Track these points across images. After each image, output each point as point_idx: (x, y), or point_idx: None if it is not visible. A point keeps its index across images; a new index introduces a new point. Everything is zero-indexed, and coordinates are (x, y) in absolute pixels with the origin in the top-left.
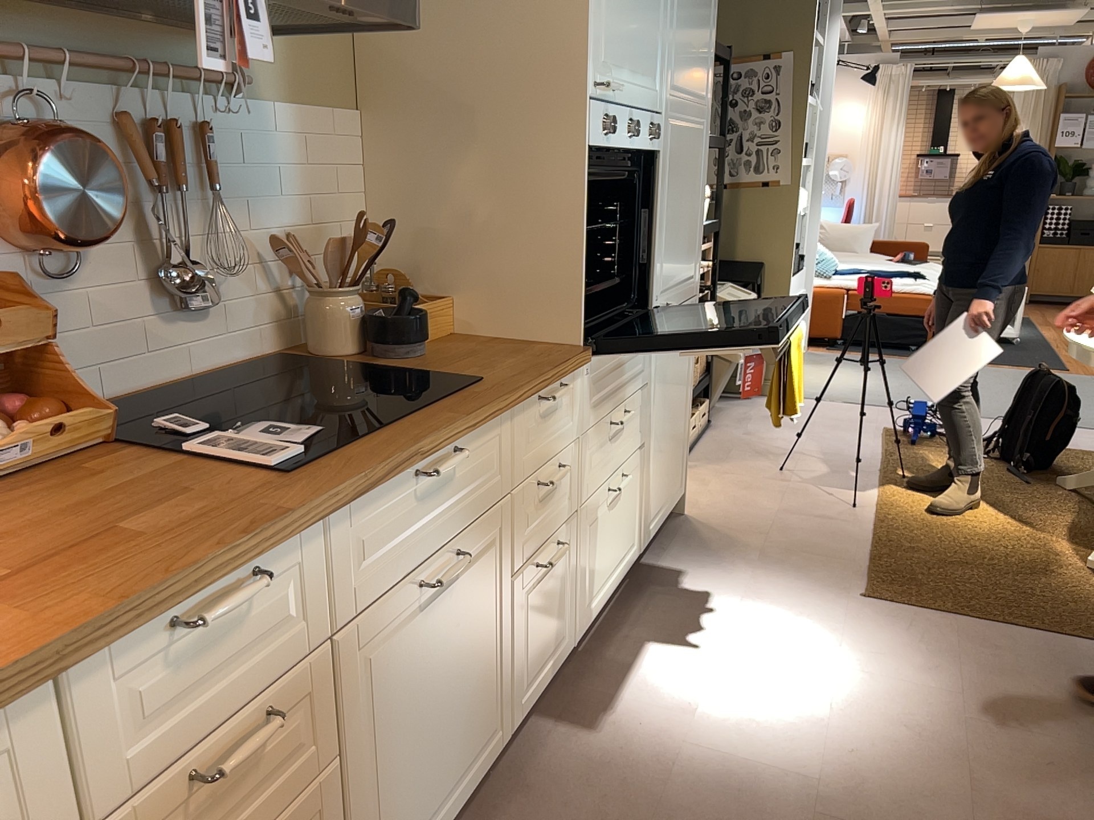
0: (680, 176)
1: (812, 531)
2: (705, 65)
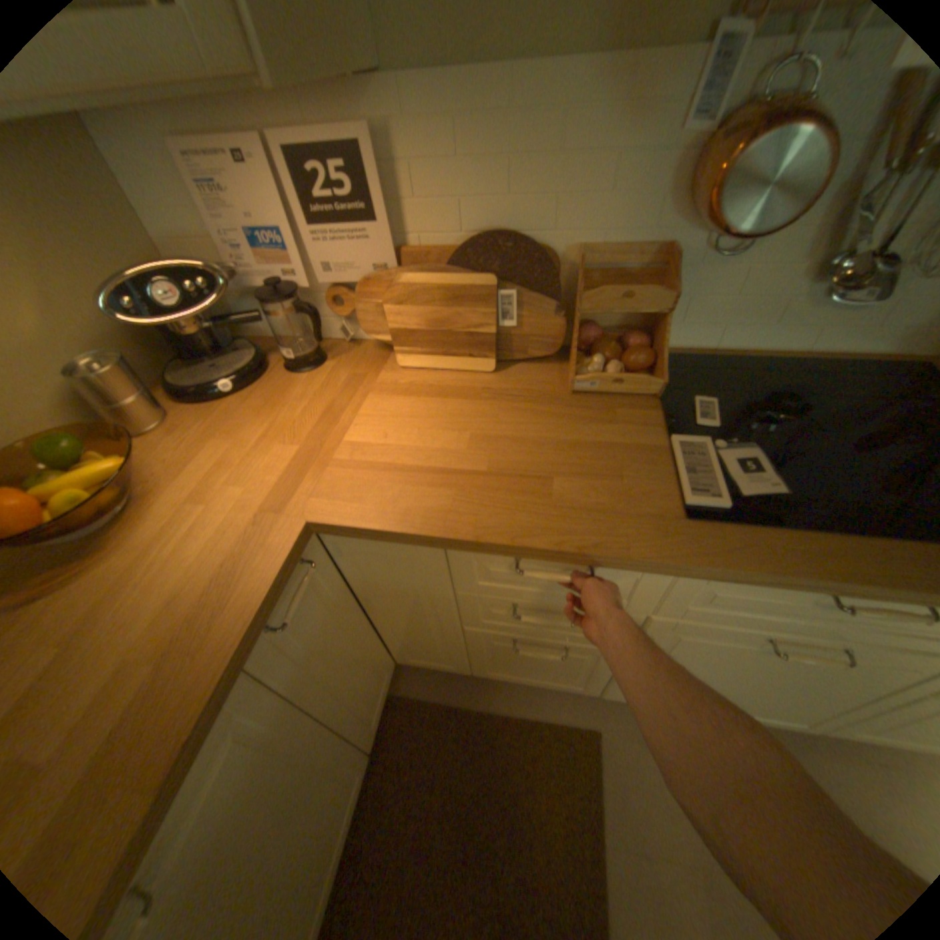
0: None
1: None
2: None
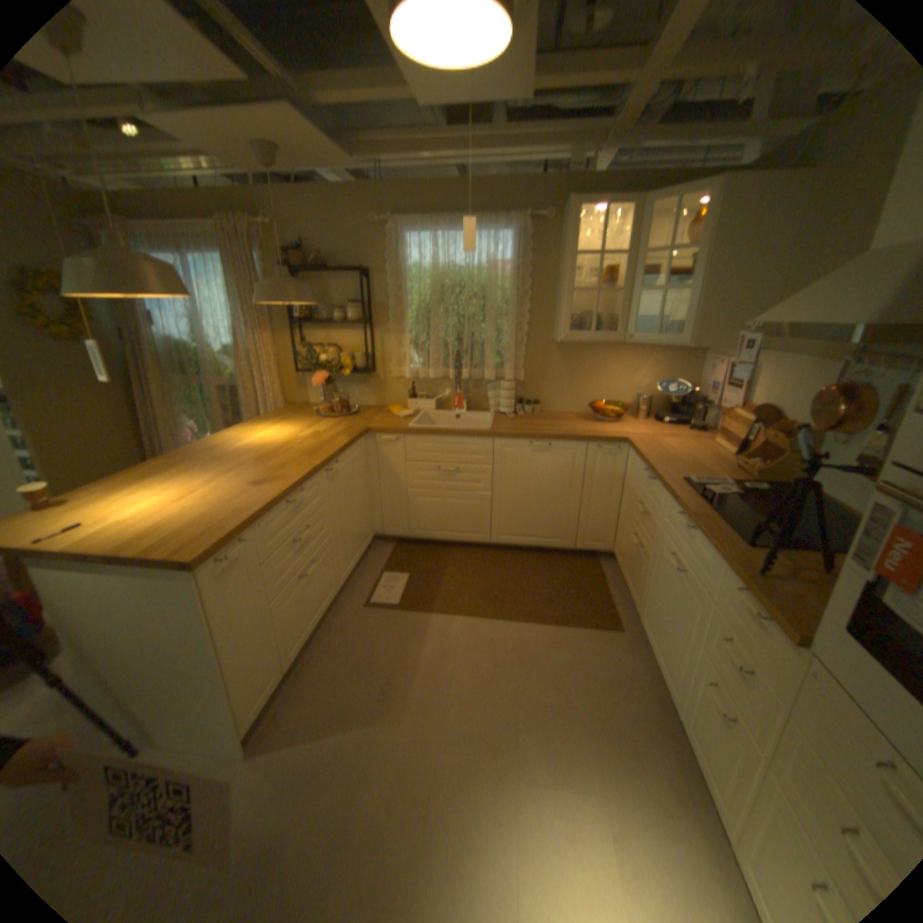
0: None
1: None
2: None
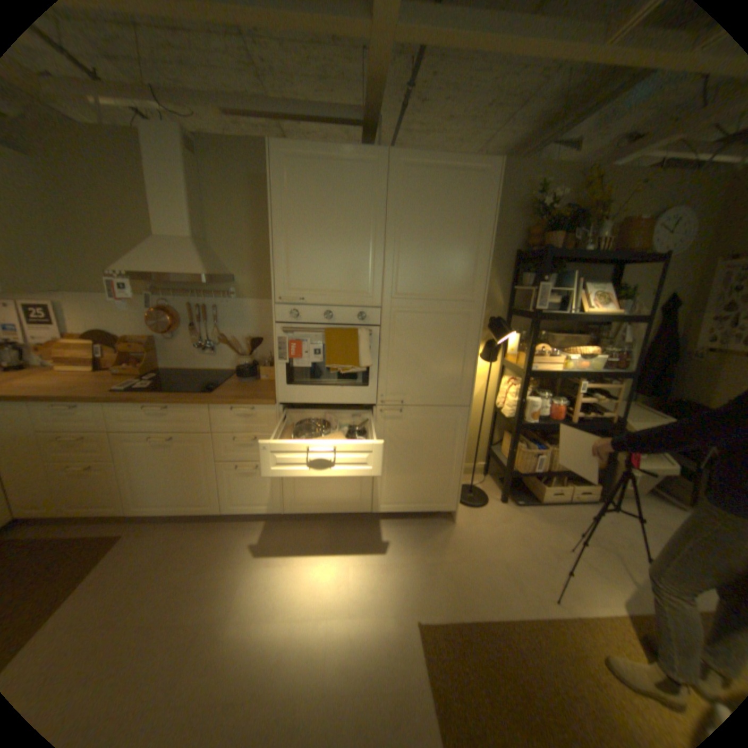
0: (415, 338)
1: (490, 585)
2: (460, 278)
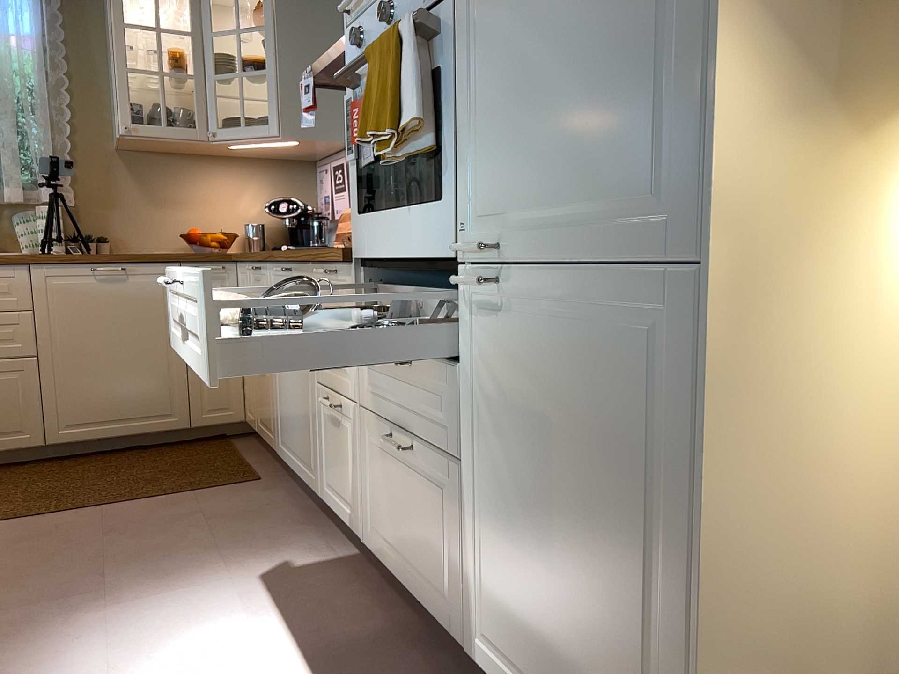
0: None
1: None
2: None
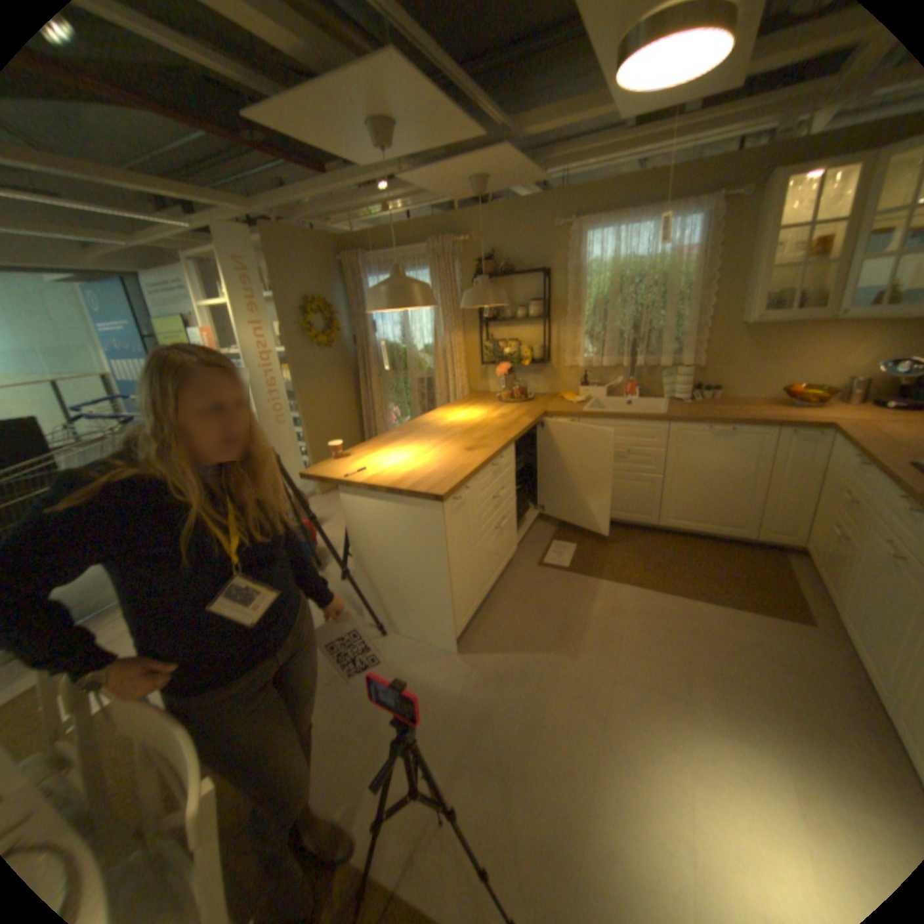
0: None
1: None
2: None
